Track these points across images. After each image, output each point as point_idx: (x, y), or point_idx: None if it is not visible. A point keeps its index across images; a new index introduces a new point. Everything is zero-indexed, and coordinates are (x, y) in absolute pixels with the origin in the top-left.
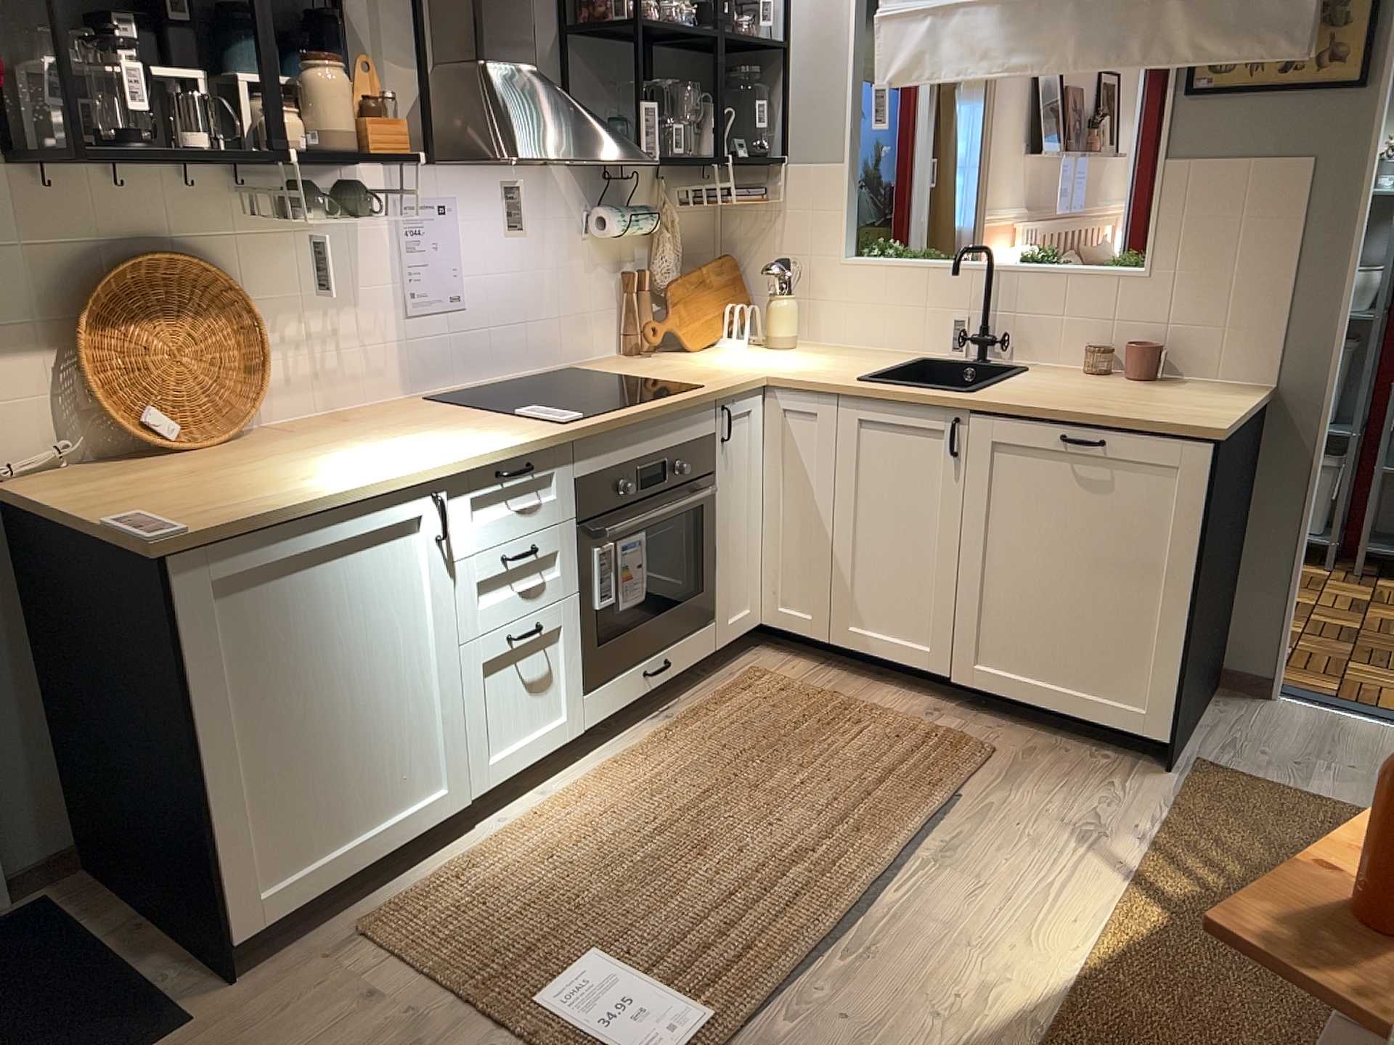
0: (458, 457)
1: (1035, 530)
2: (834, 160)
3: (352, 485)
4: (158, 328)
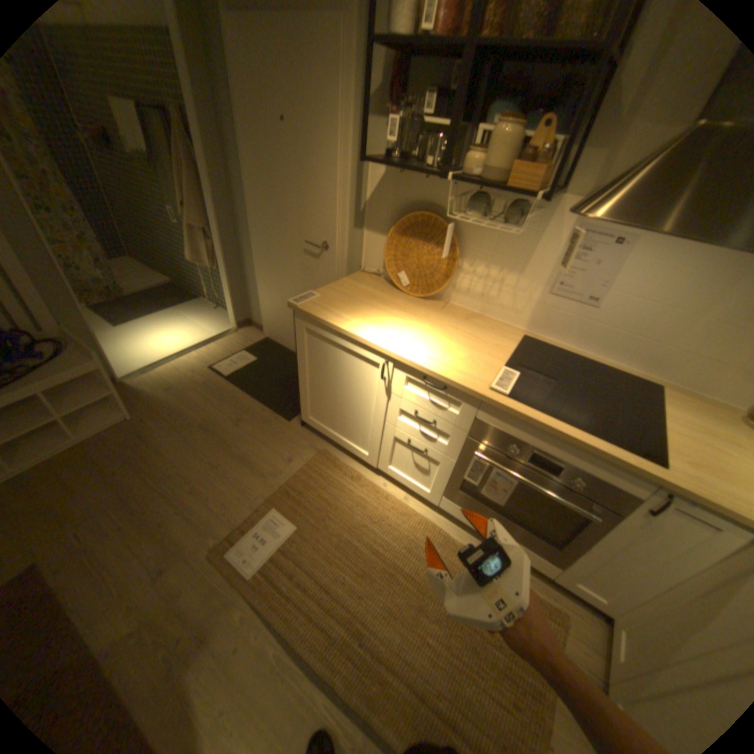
0: (408, 355)
1: None
2: None
3: (357, 331)
4: (418, 242)
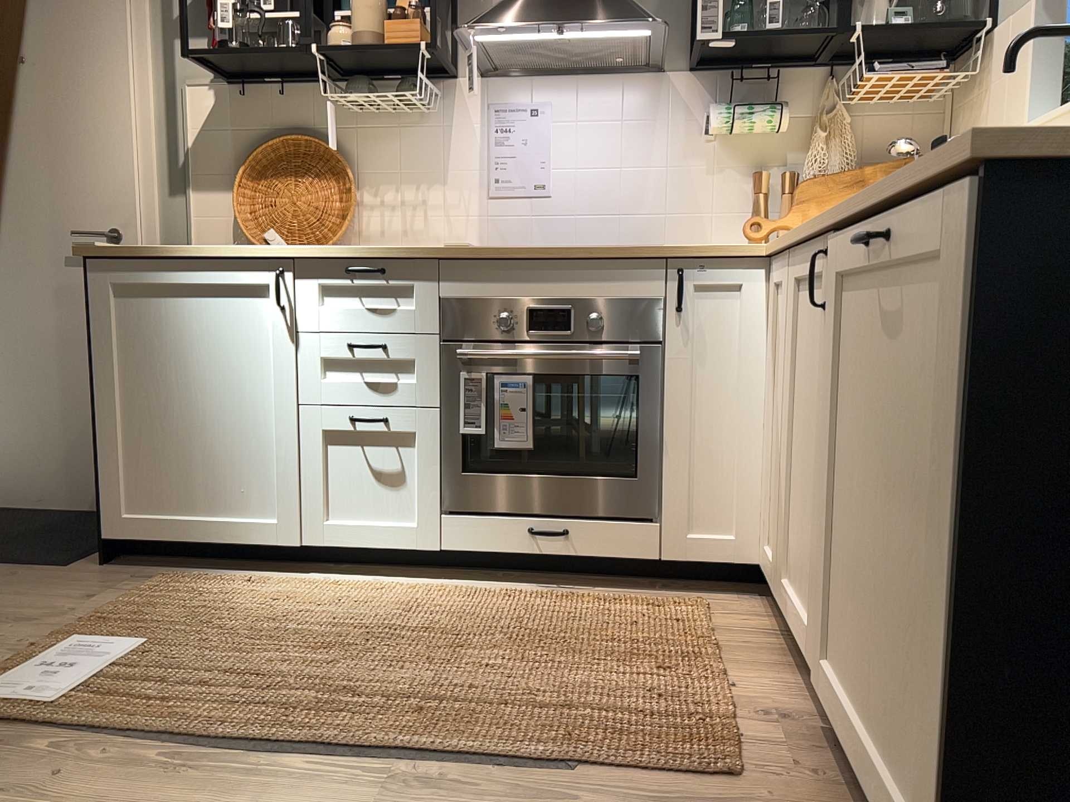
0: (312, 247)
1: (868, 426)
2: (1025, 2)
3: (217, 247)
4: (286, 181)
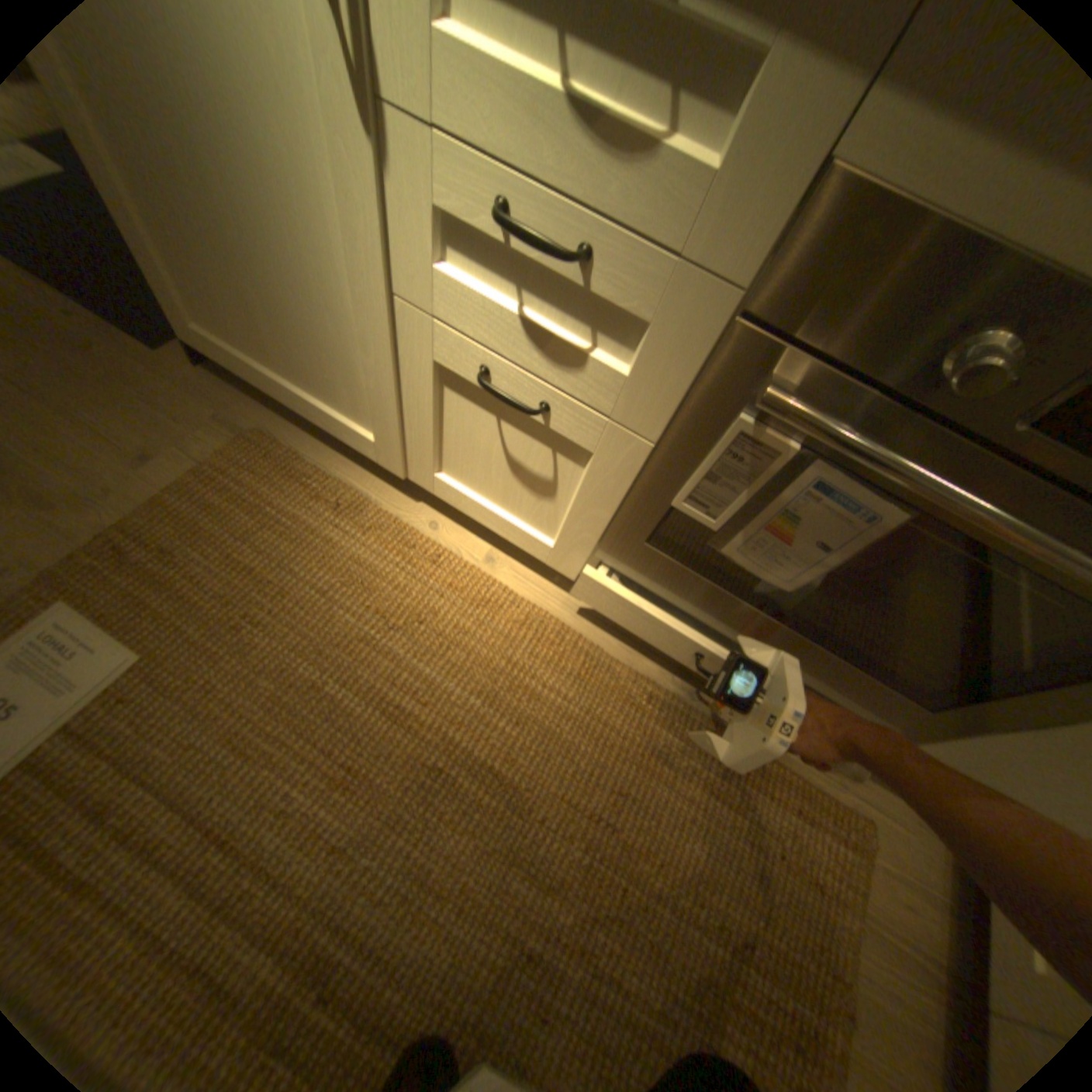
0: None
1: None
2: None
3: None
4: None
